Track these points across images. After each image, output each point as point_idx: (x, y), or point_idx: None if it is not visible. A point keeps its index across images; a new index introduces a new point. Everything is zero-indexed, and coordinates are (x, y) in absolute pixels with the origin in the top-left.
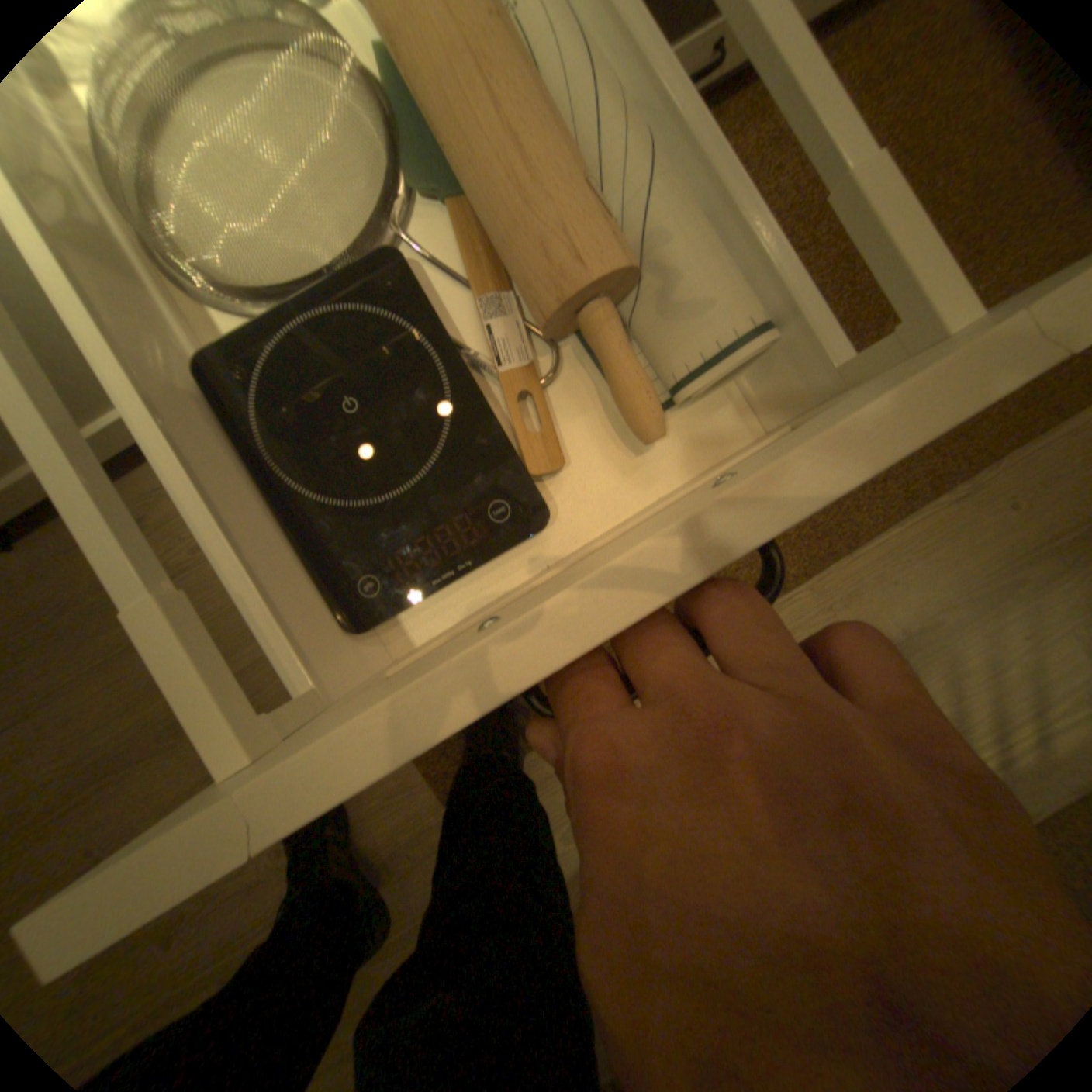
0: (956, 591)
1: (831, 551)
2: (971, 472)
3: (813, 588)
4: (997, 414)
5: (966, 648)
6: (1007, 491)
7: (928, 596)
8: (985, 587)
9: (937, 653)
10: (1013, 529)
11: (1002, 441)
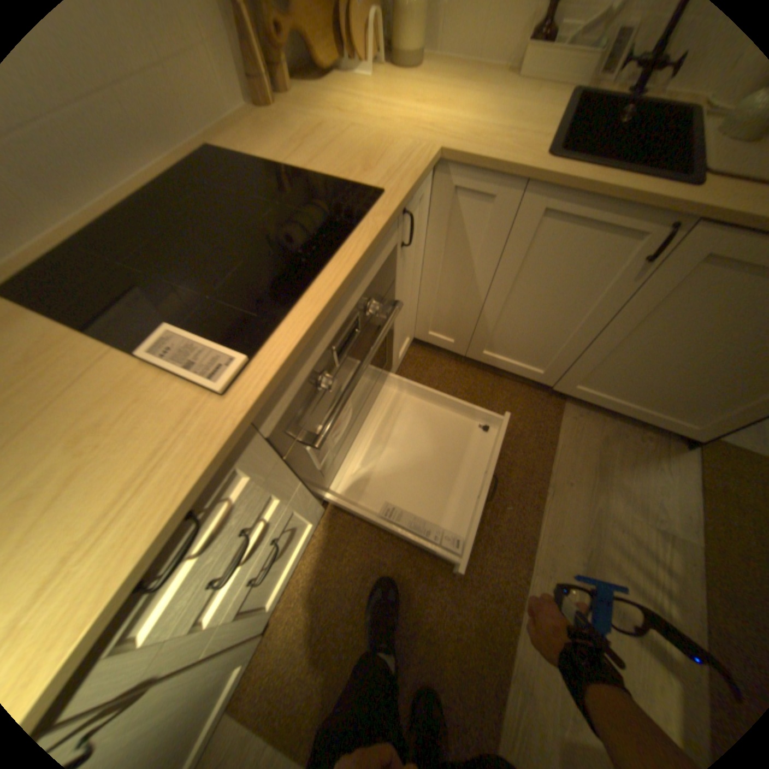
0: (590, 530)
1: (534, 549)
2: (551, 481)
3: (542, 572)
4: (540, 454)
5: (615, 552)
6: (568, 479)
7: (582, 540)
8: (596, 520)
9: (608, 562)
10: (583, 491)
11: (550, 462)
